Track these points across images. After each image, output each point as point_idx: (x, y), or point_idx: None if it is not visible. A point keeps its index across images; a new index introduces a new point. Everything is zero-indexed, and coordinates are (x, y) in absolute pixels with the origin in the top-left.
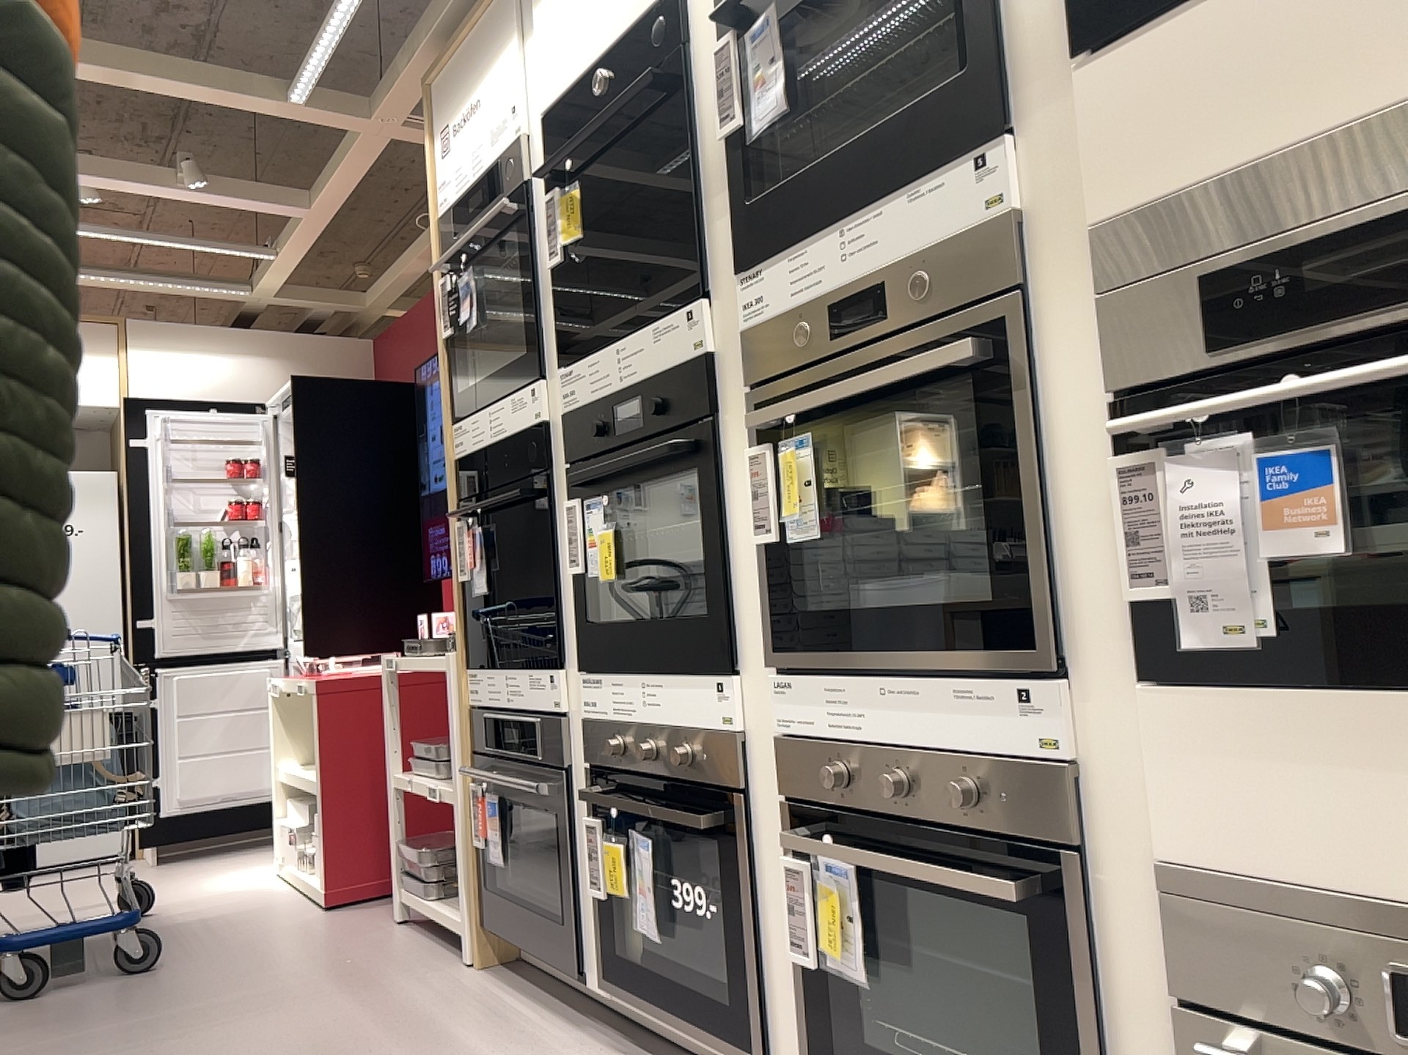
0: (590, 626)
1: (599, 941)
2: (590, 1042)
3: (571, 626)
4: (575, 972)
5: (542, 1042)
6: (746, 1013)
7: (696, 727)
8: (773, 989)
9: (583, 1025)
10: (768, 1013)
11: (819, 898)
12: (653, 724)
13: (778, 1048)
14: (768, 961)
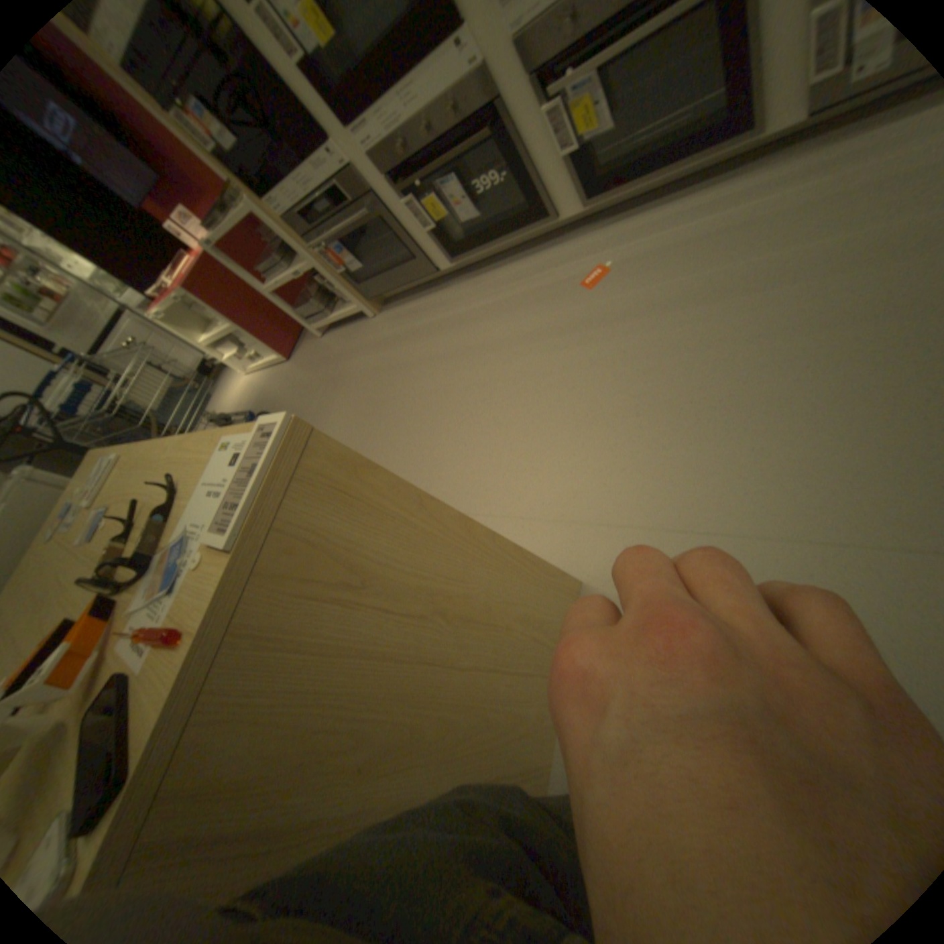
0: (335, 87)
1: (438, 247)
2: (460, 284)
3: (318, 102)
4: (433, 269)
5: (445, 300)
6: (540, 201)
7: (451, 81)
8: (549, 181)
9: (448, 285)
10: (548, 194)
11: (575, 105)
12: (419, 108)
13: (559, 202)
14: (543, 169)
